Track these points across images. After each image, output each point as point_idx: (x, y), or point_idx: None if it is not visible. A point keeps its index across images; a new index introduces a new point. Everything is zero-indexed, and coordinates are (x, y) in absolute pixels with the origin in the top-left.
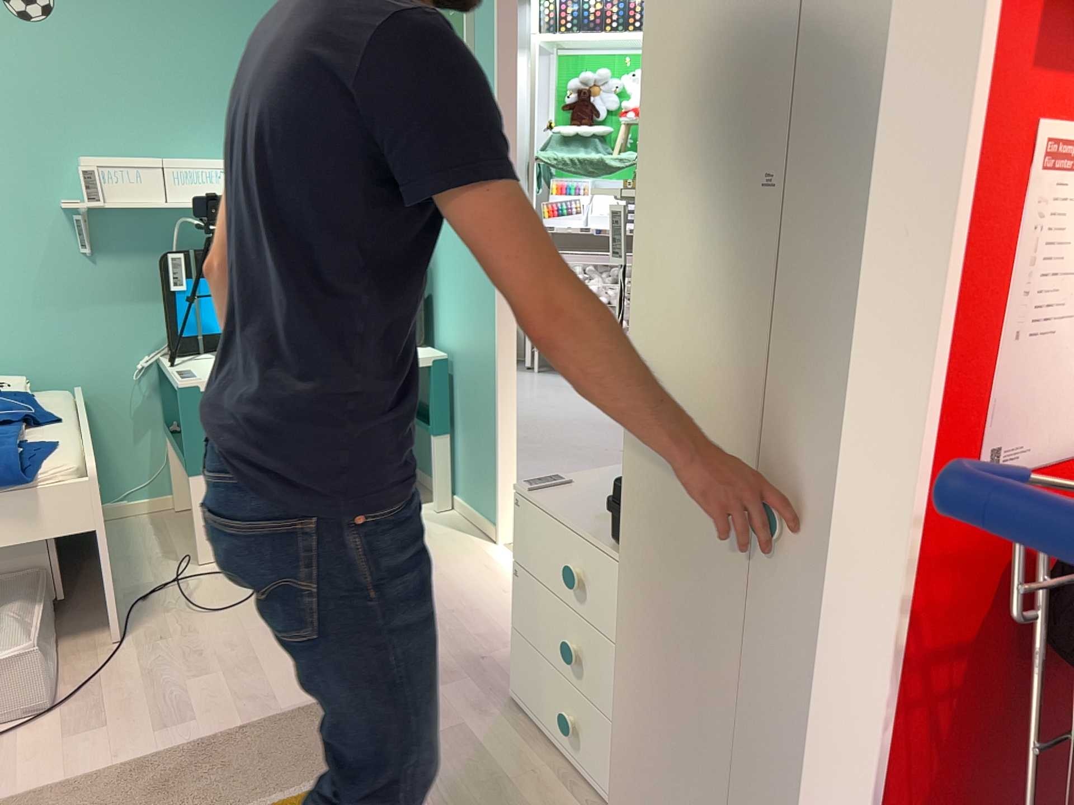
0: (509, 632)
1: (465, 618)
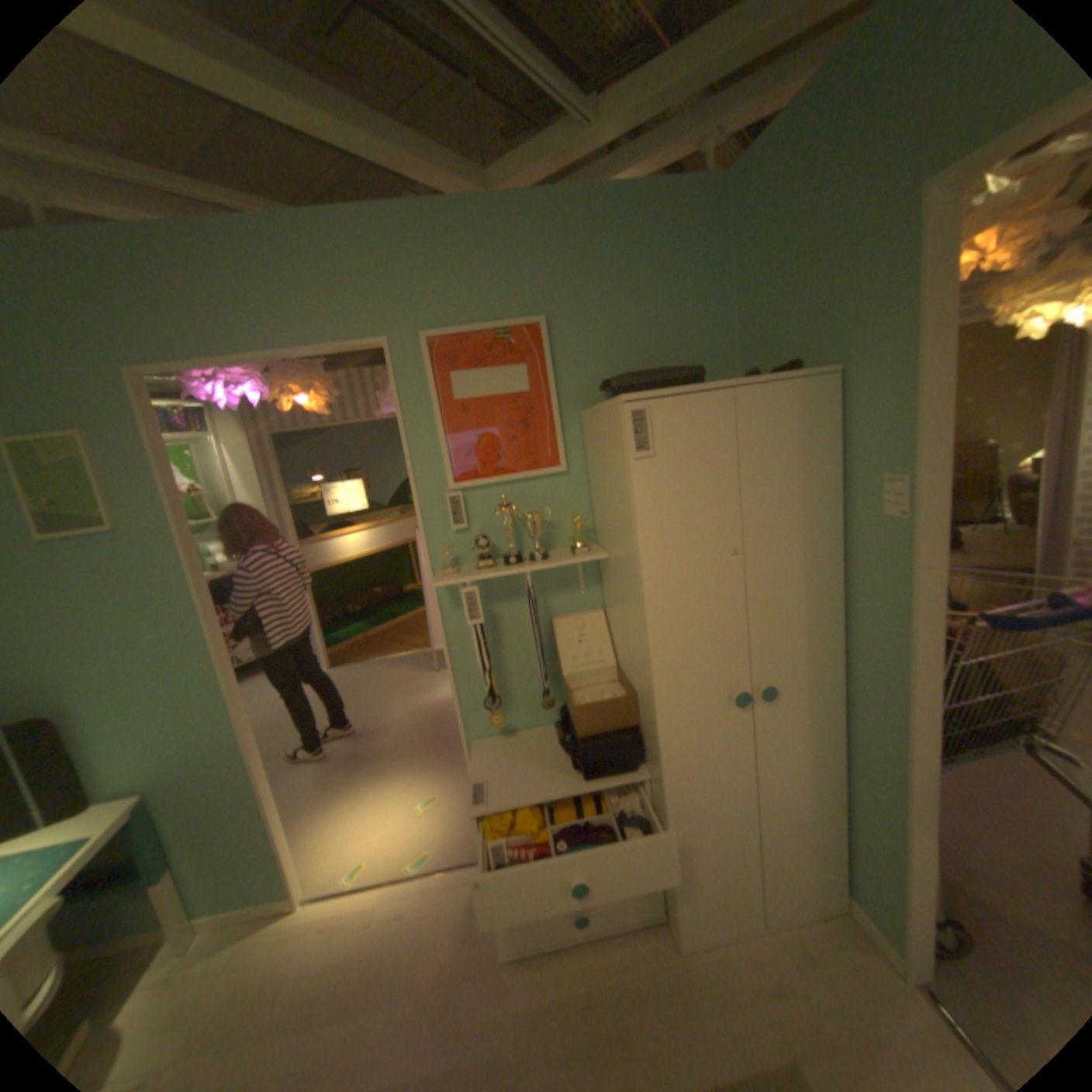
0: (421, 941)
1: (378, 974)
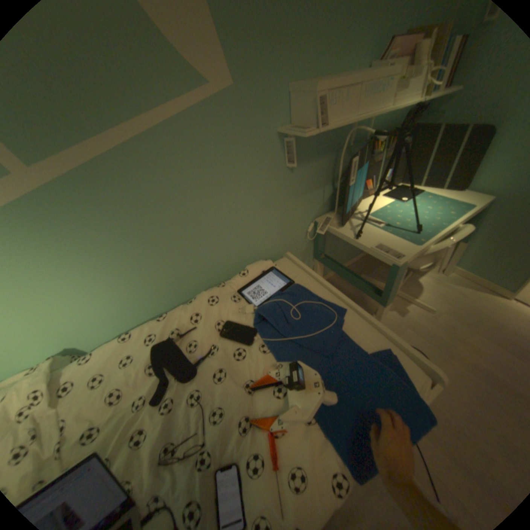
0: None
1: None
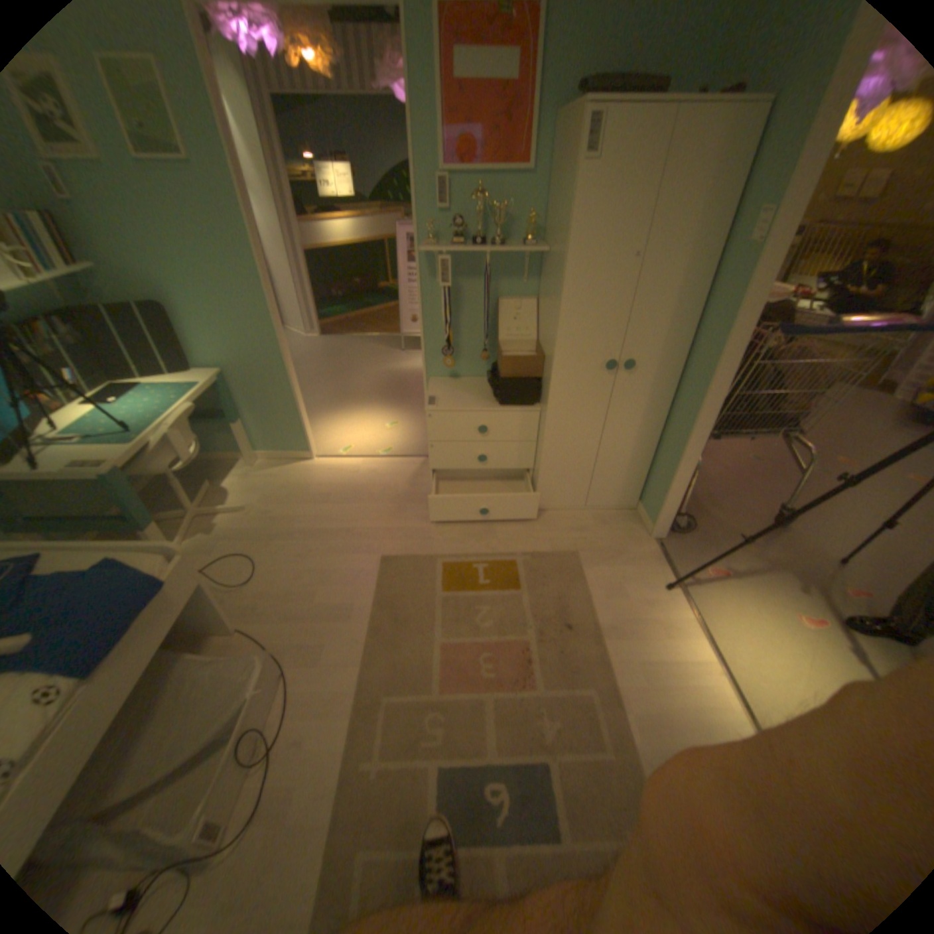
0: (387, 482)
1: (363, 490)
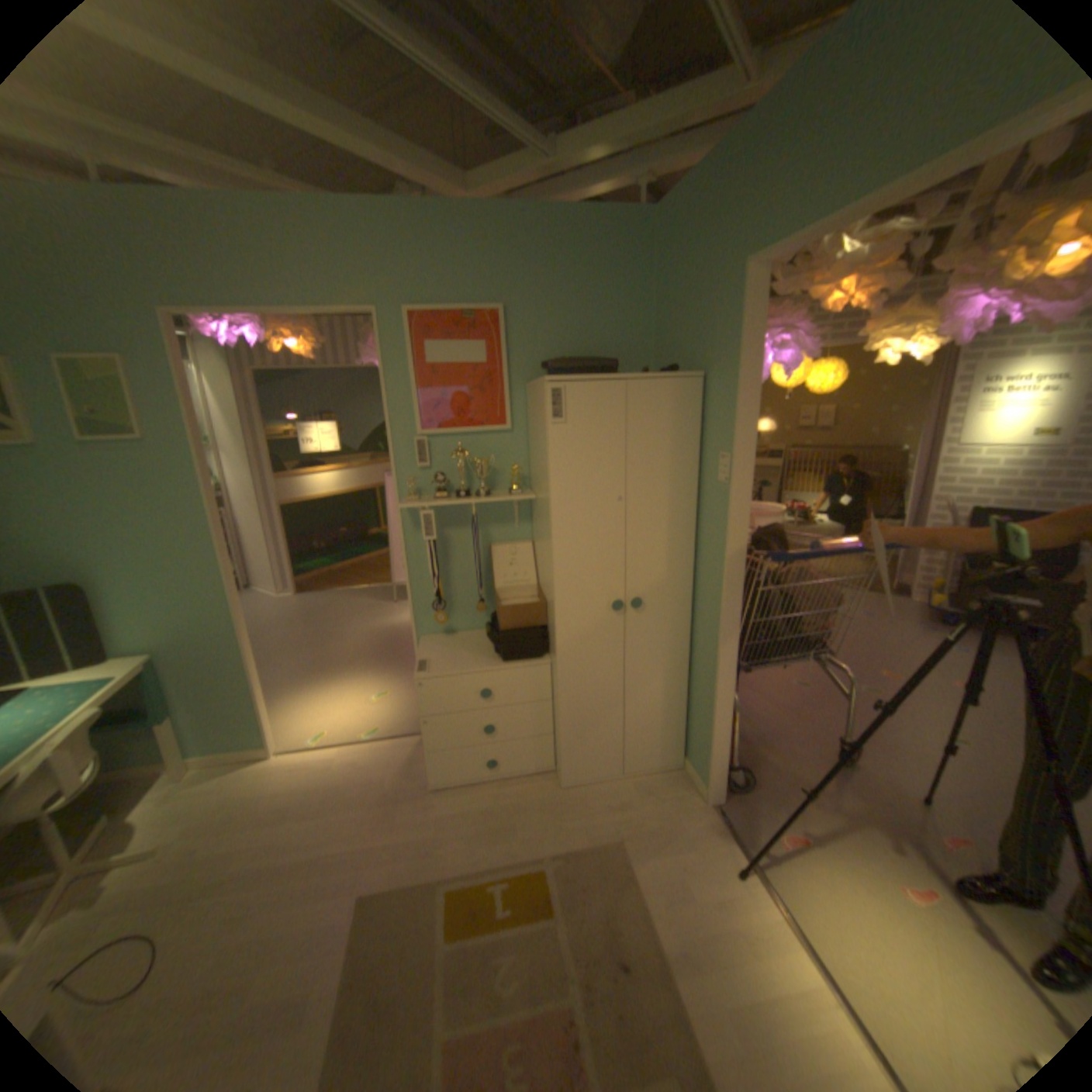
0: (370, 778)
1: (336, 795)
